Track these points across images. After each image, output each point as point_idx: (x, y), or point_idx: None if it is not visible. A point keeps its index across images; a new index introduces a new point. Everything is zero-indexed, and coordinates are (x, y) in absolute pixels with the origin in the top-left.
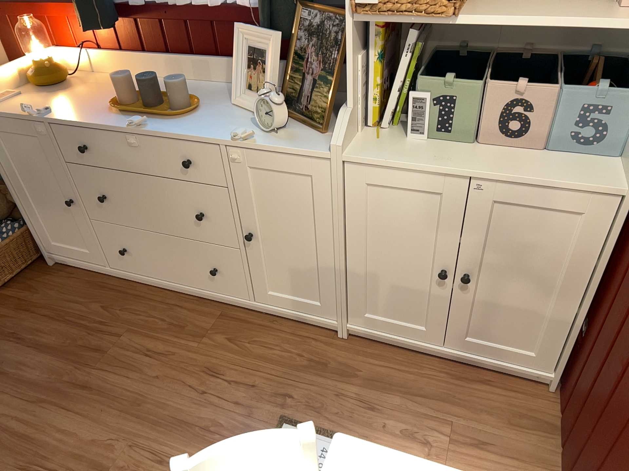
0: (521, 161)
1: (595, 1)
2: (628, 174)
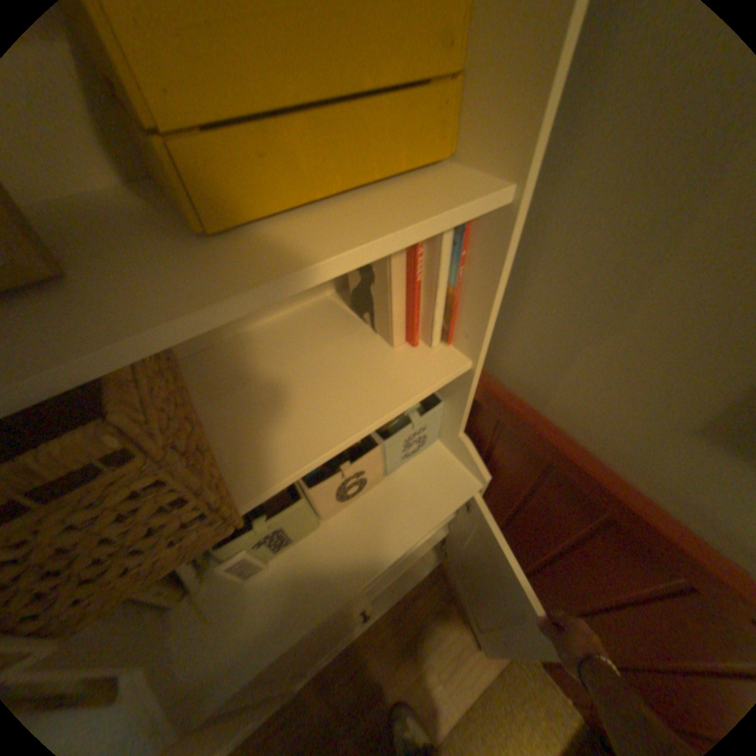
0: (382, 518)
1: (353, 340)
2: (467, 467)
